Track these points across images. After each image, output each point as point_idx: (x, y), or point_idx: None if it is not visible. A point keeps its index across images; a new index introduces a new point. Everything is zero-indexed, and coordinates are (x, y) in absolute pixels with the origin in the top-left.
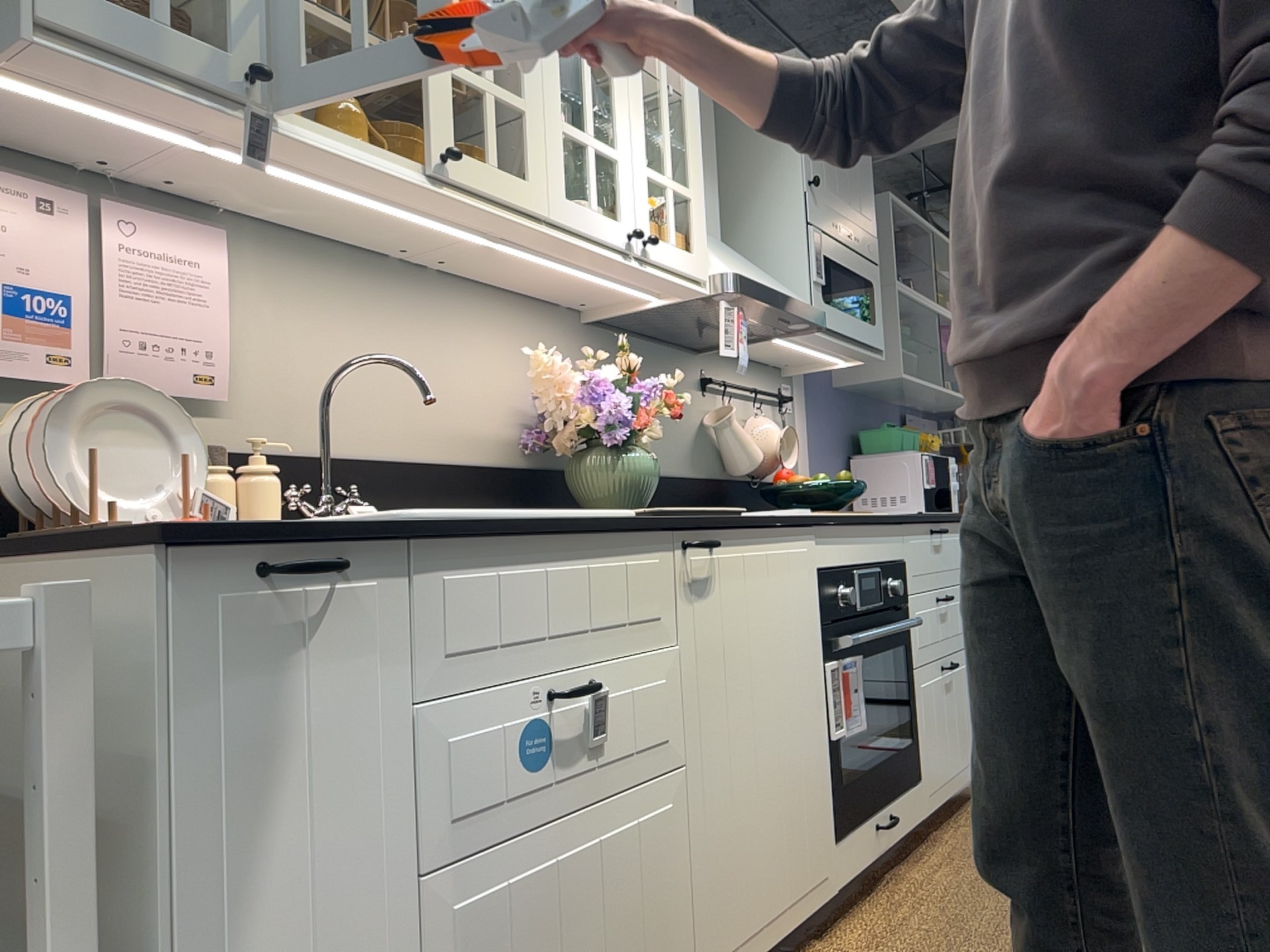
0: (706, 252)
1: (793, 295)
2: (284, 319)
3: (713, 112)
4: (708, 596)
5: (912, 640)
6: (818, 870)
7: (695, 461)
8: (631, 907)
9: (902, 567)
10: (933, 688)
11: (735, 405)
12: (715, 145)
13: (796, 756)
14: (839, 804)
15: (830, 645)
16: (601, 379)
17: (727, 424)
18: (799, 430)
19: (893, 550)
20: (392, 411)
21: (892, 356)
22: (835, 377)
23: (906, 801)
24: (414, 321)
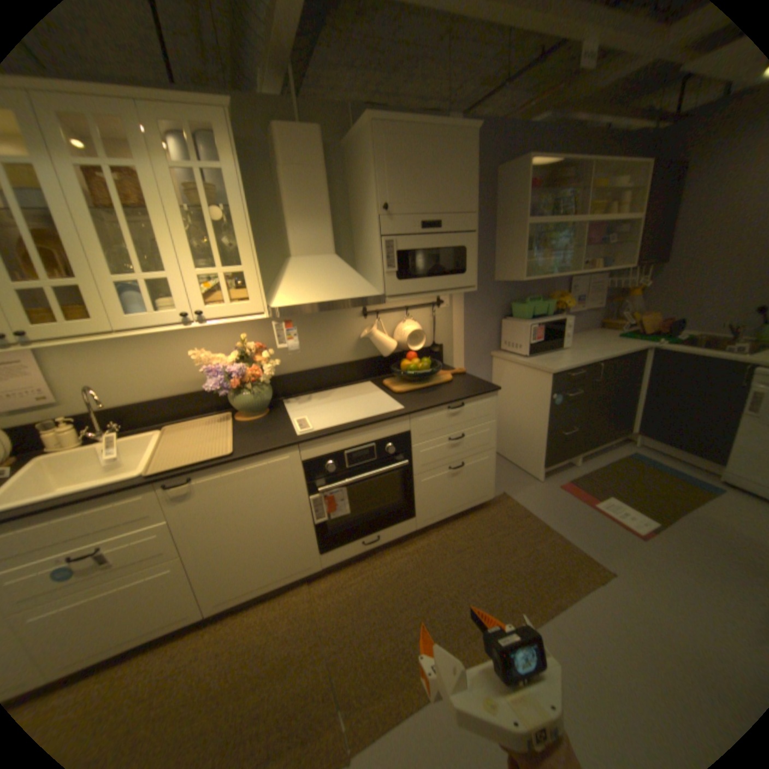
0: (263, 296)
1: (353, 292)
2: (76, 365)
3: (321, 173)
4: (189, 500)
5: (413, 464)
6: (301, 567)
7: (355, 353)
8: (146, 602)
9: (405, 435)
10: (435, 479)
11: (391, 317)
12: (323, 195)
13: (279, 536)
14: (324, 542)
15: (314, 489)
16: (217, 366)
17: (368, 336)
18: (452, 315)
19: (393, 430)
20: (144, 383)
21: (519, 267)
22: (495, 275)
23: (395, 529)
24: (148, 344)
